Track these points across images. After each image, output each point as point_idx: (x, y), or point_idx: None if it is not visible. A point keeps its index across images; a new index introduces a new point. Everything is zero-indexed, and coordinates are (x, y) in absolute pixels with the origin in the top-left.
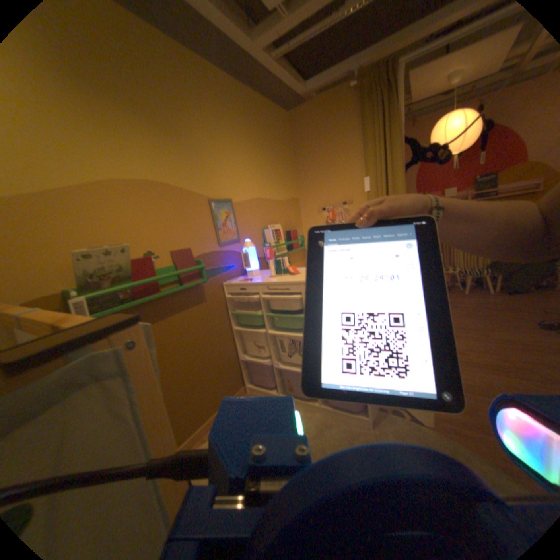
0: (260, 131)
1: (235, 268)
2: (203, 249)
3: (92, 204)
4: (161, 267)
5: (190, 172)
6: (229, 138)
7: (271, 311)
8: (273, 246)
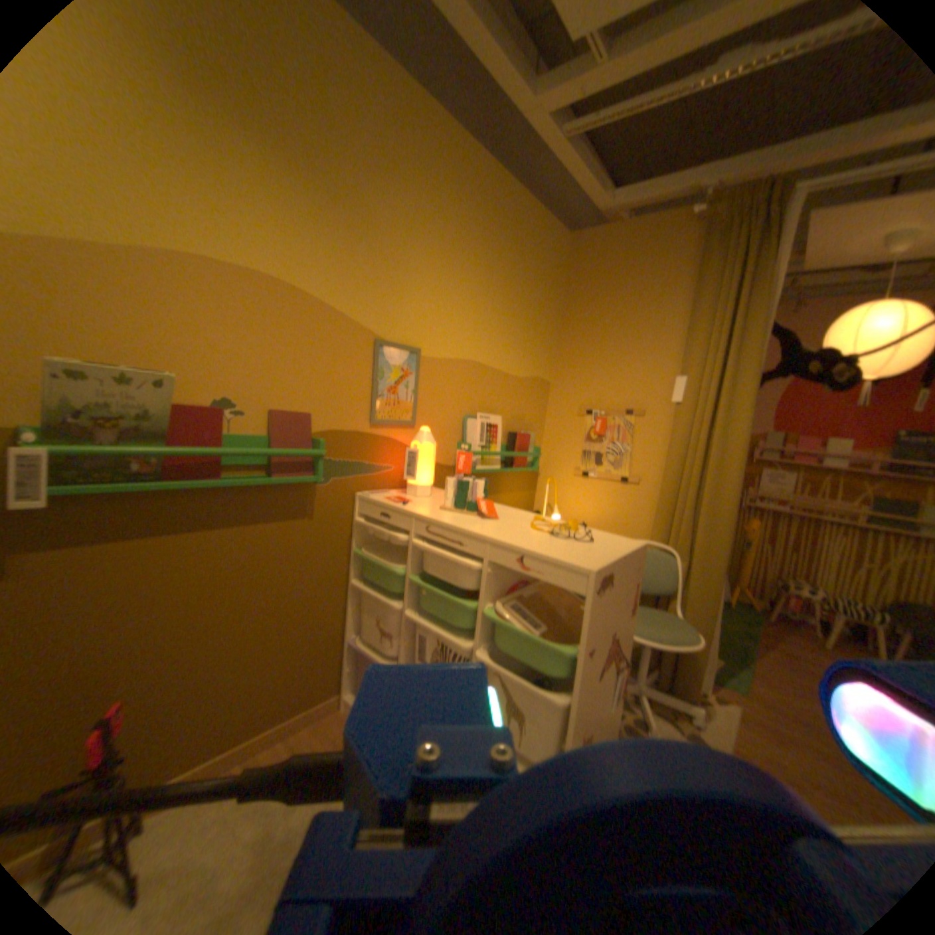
0: (512, 254)
1: (392, 475)
2: (339, 424)
3: (144, 290)
4: (242, 437)
5: (357, 287)
6: (450, 249)
7: (426, 577)
8: (475, 455)
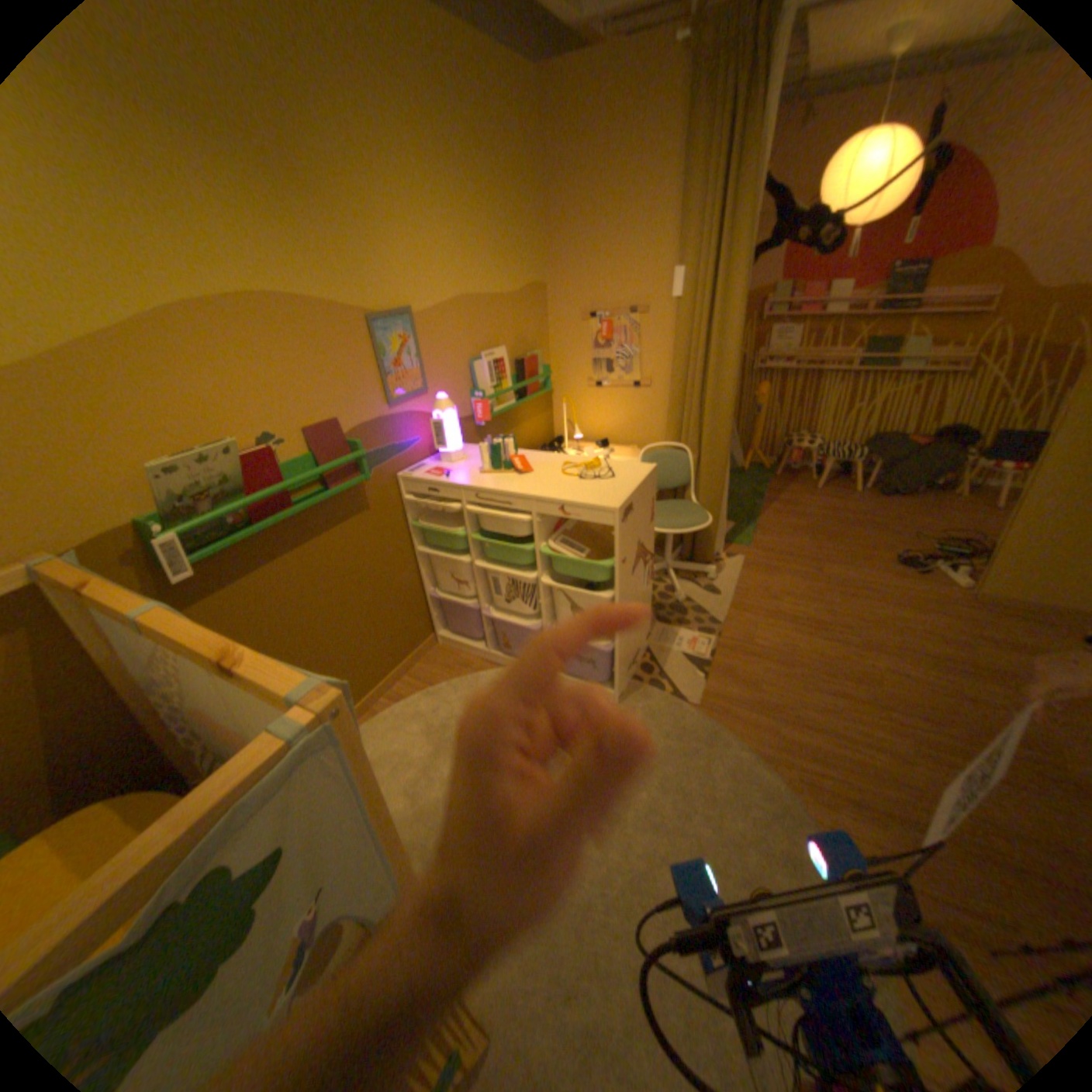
0: (470, 137)
1: (419, 445)
2: (360, 416)
3: (156, 359)
4: (289, 462)
5: (328, 263)
6: (404, 167)
7: (482, 530)
8: (489, 399)
